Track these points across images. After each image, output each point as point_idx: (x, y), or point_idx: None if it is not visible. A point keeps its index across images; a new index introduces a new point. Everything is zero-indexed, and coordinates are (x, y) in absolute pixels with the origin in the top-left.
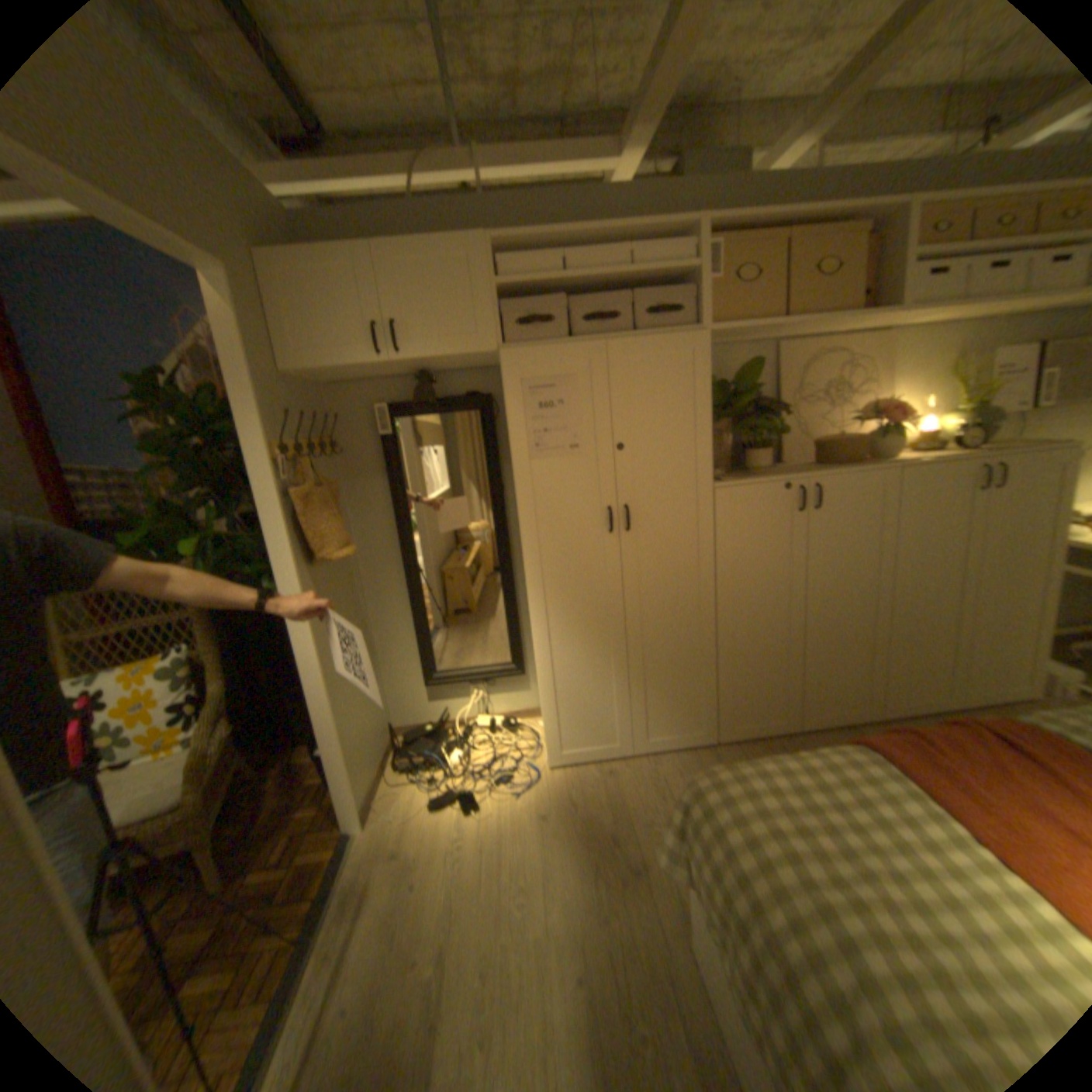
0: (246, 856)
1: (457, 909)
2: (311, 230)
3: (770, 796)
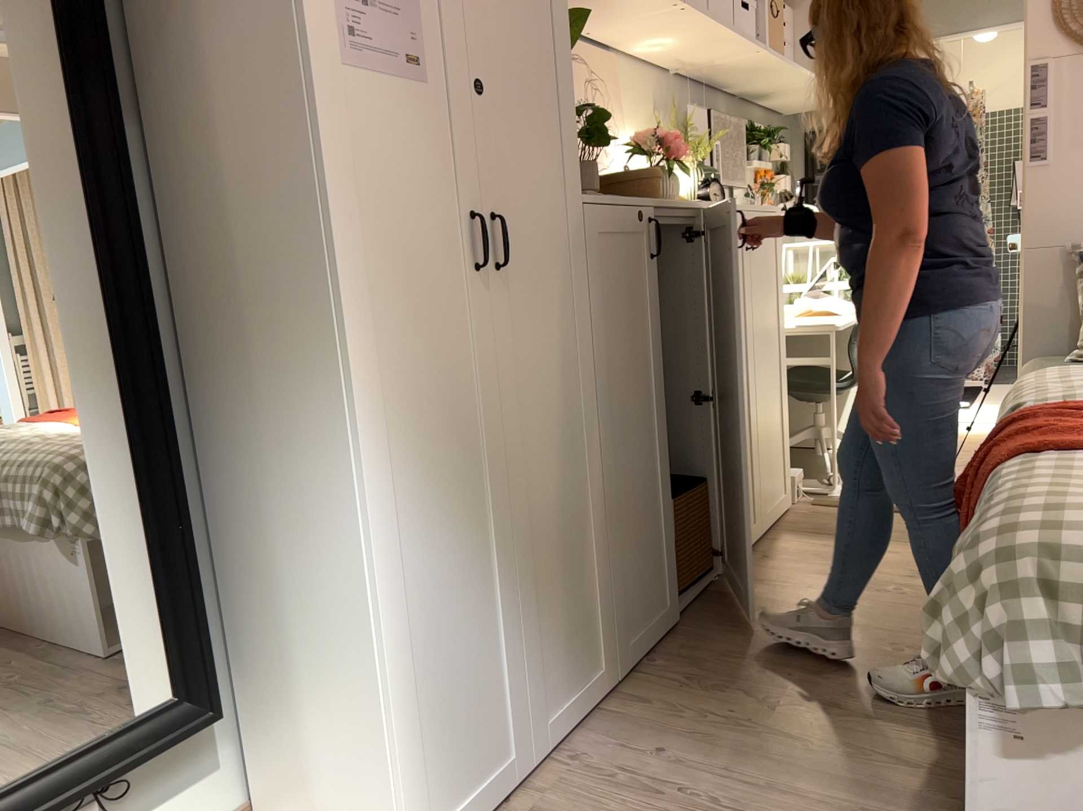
0: None
1: None
2: None
3: None
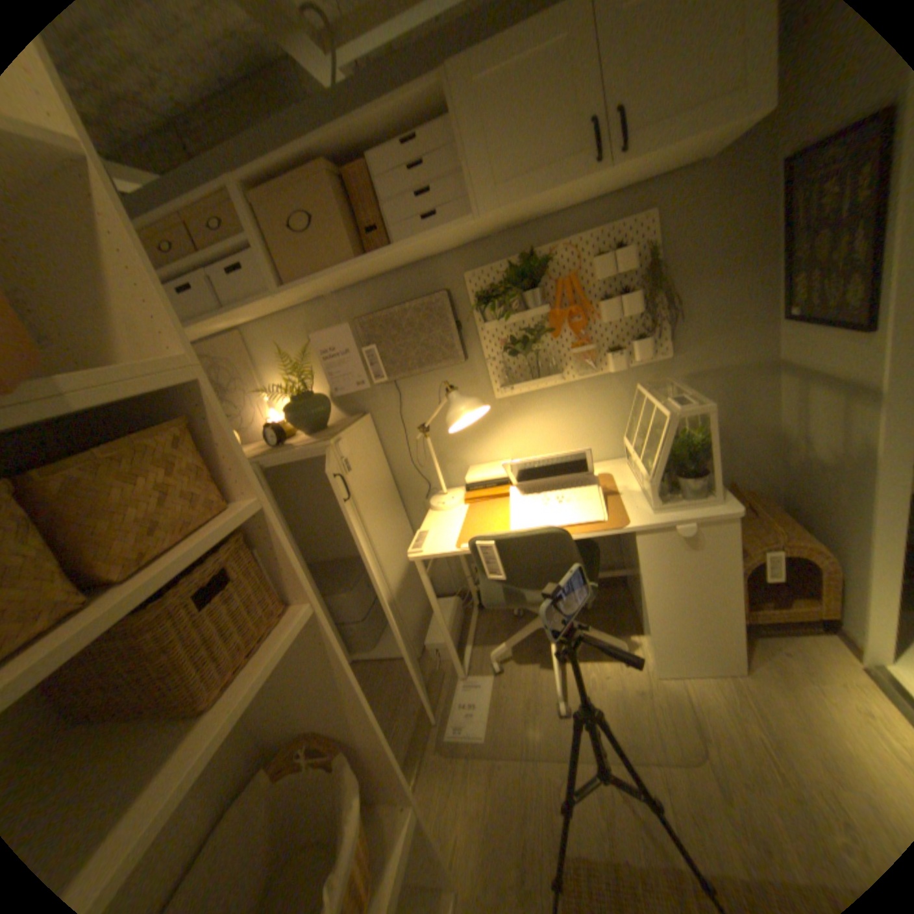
0: None
1: None
2: None
3: None
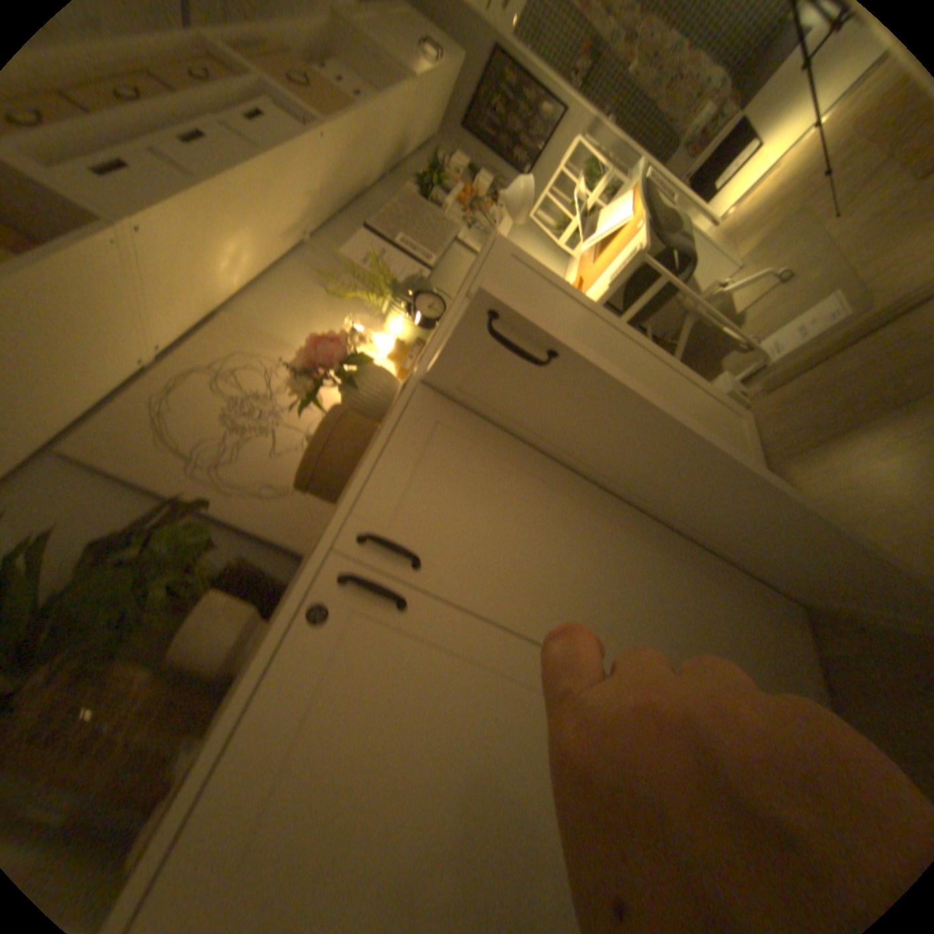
0: None
1: None
2: None
3: None
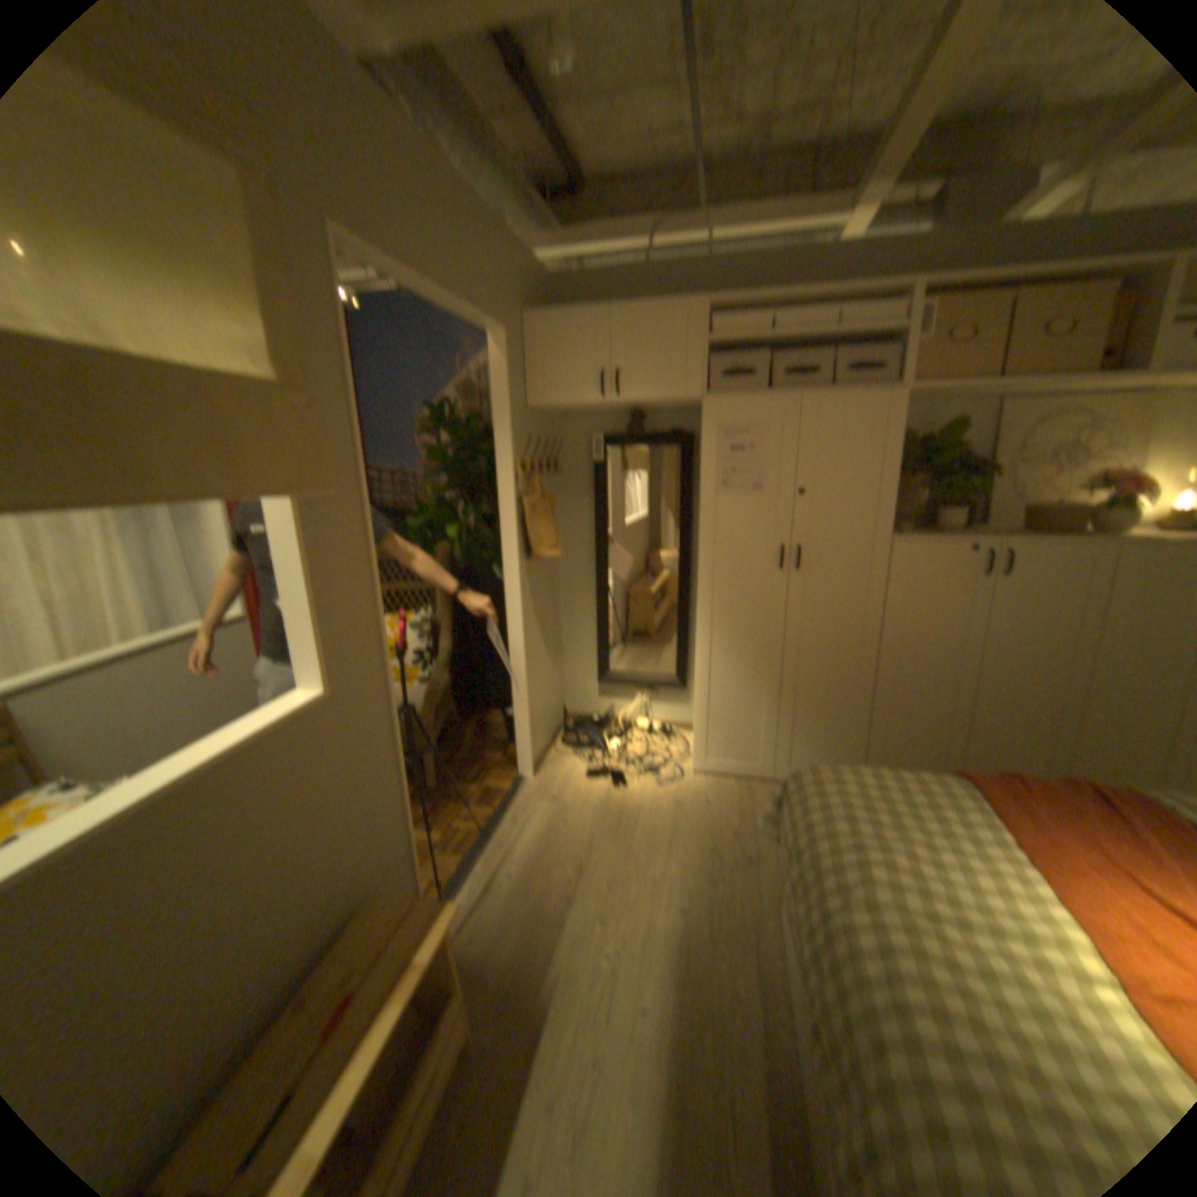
0: (452, 774)
1: (598, 846)
2: (564, 290)
3: (855, 788)
